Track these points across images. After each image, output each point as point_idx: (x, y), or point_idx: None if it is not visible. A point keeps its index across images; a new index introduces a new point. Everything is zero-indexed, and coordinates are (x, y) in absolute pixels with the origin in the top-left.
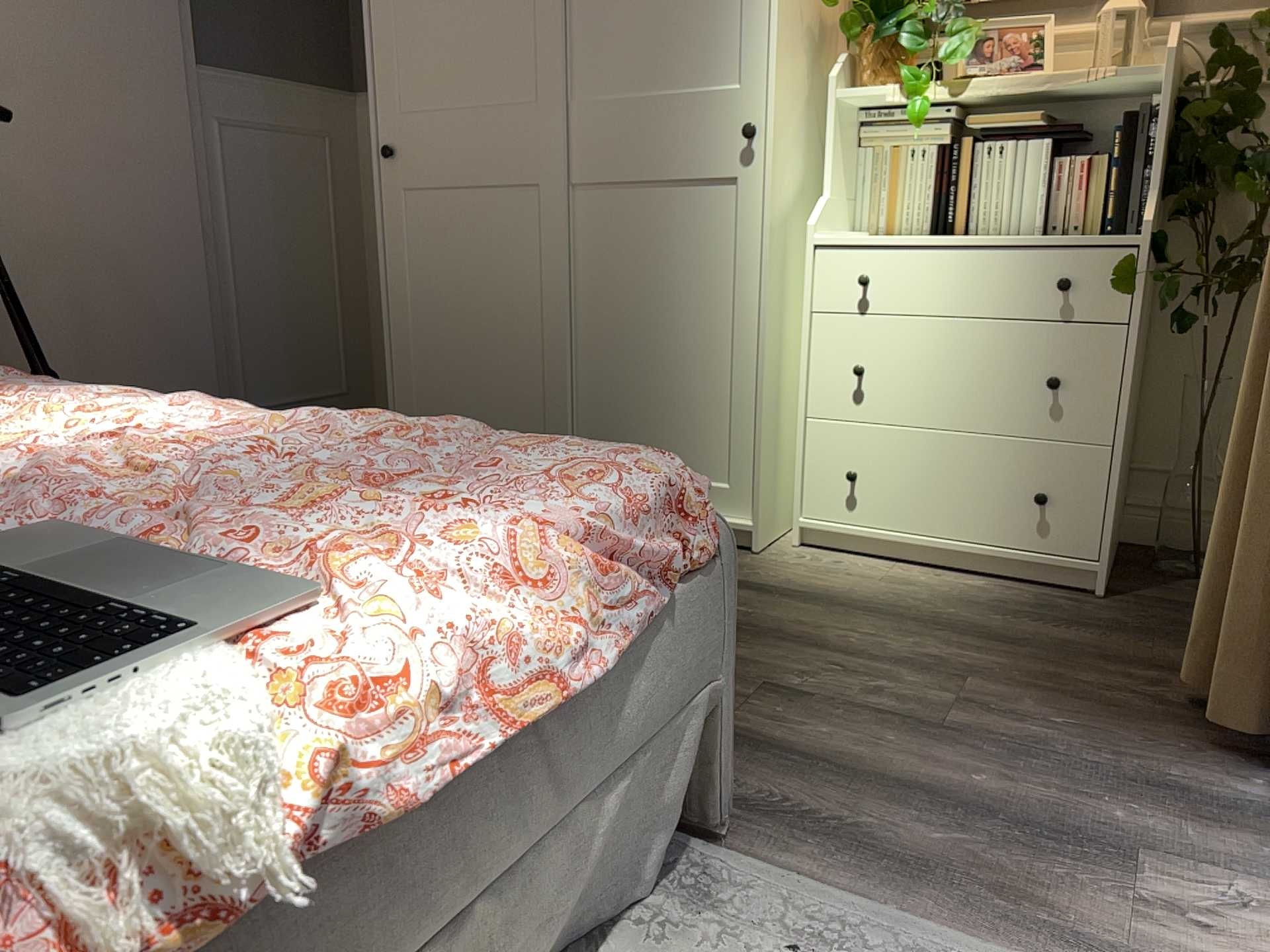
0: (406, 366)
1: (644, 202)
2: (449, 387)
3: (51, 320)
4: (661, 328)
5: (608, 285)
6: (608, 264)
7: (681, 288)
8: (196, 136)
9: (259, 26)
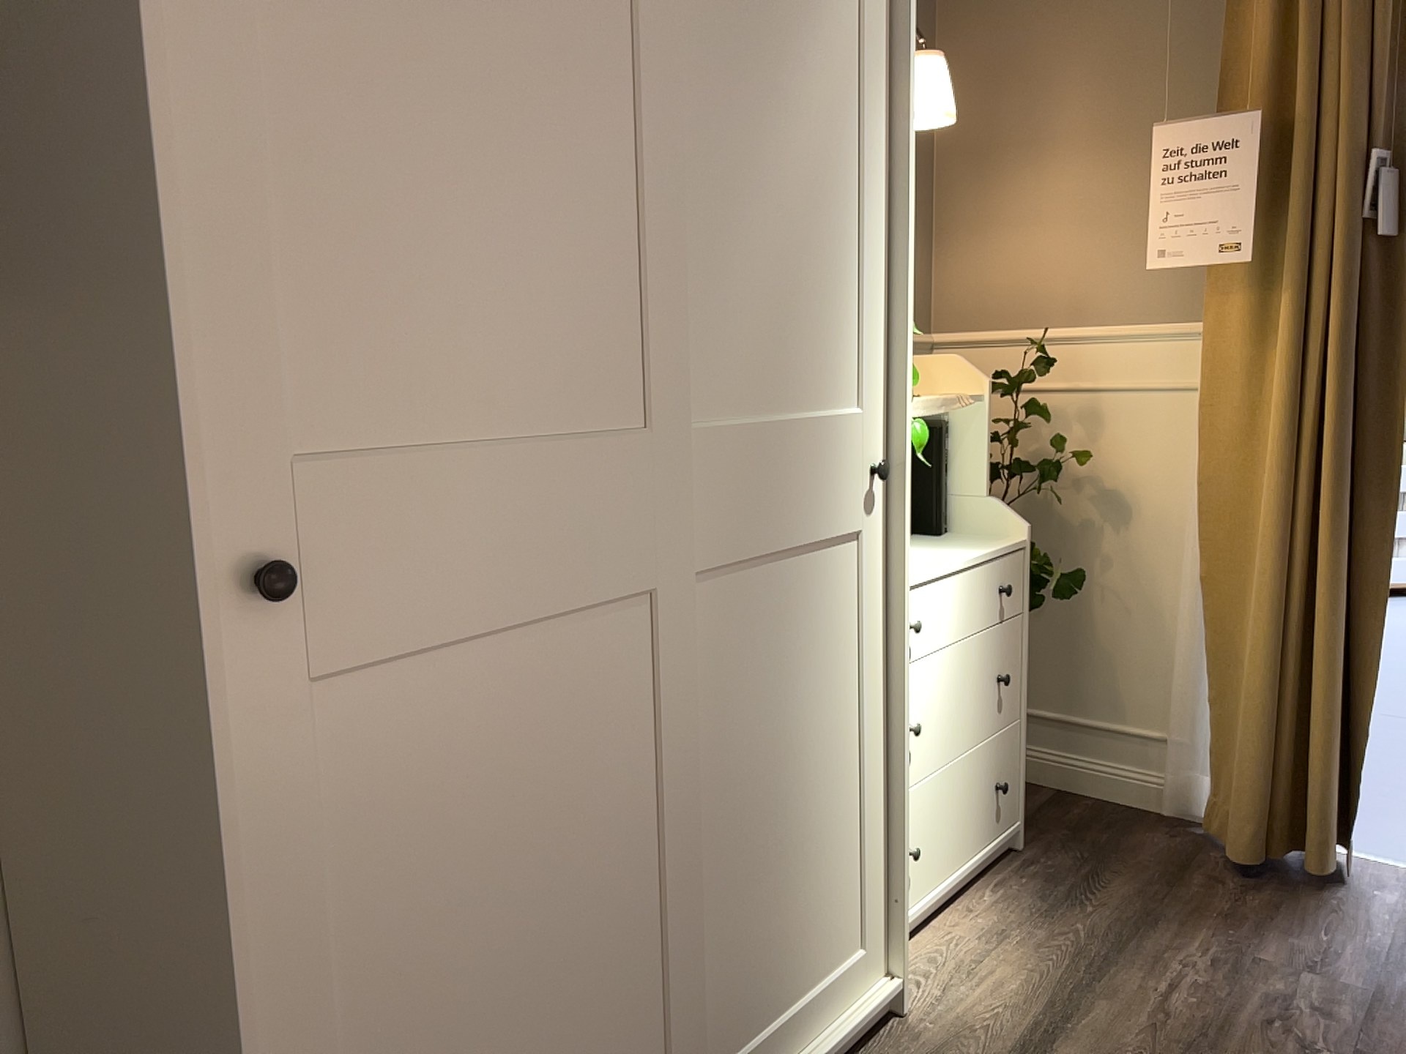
0: None
1: (773, 579)
2: None
3: None
4: (792, 753)
5: (735, 719)
6: (735, 687)
7: (809, 687)
8: None
9: None
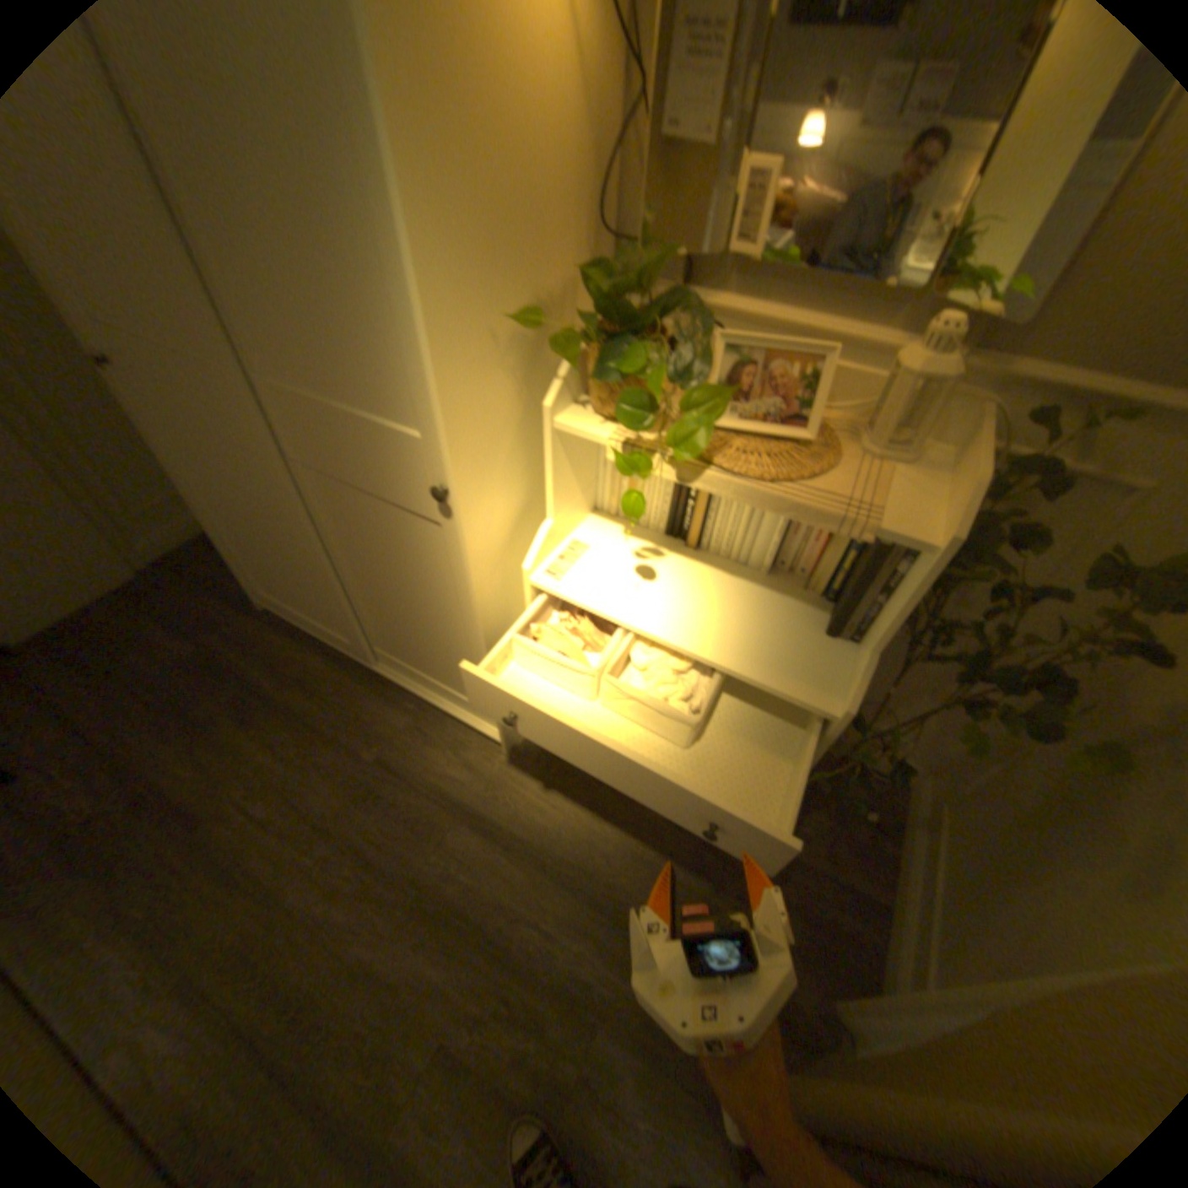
0: (221, 541)
1: (360, 503)
2: (261, 568)
3: None
4: (407, 601)
5: (353, 552)
6: (347, 537)
7: (414, 582)
8: None
9: None
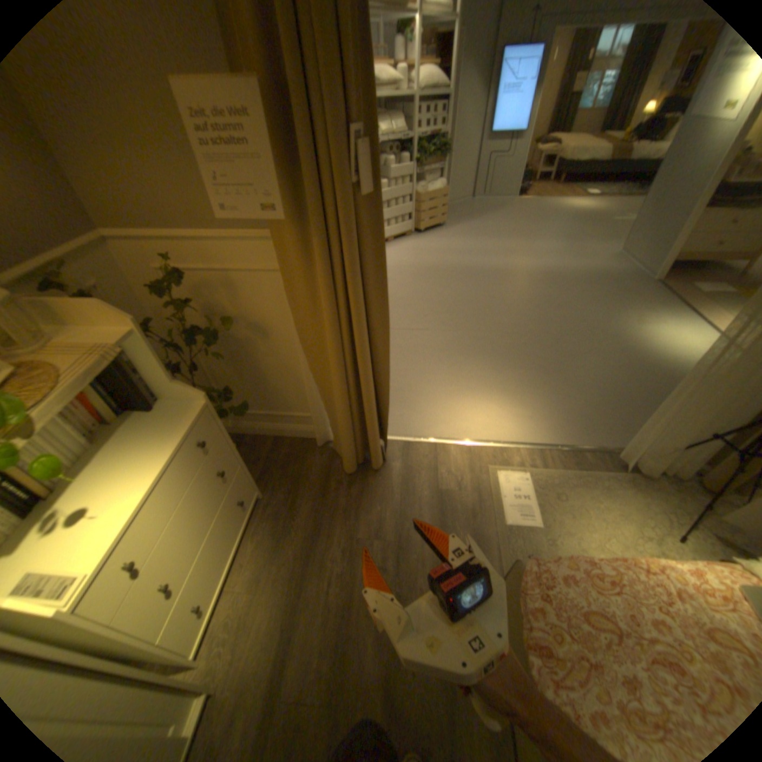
0: None
1: None
2: None
3: None
4: None
5: None
6: None
7: None
8: None
9: None
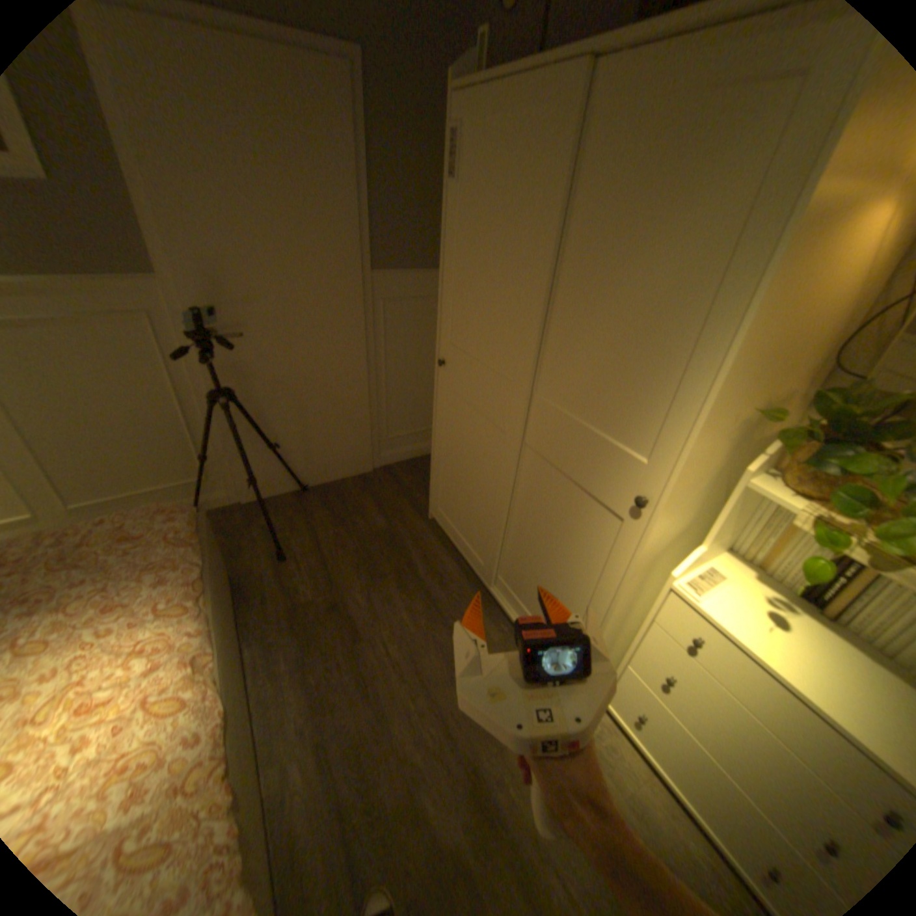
0: (438, 472)
1: (562, 485)
2: (453, 496)
3: (282, 413)
4: (553, 558)
5: (531, 511)
6: (534, 501)
7: (570, 548)
8: (366, 312)
9: (412, 238)
